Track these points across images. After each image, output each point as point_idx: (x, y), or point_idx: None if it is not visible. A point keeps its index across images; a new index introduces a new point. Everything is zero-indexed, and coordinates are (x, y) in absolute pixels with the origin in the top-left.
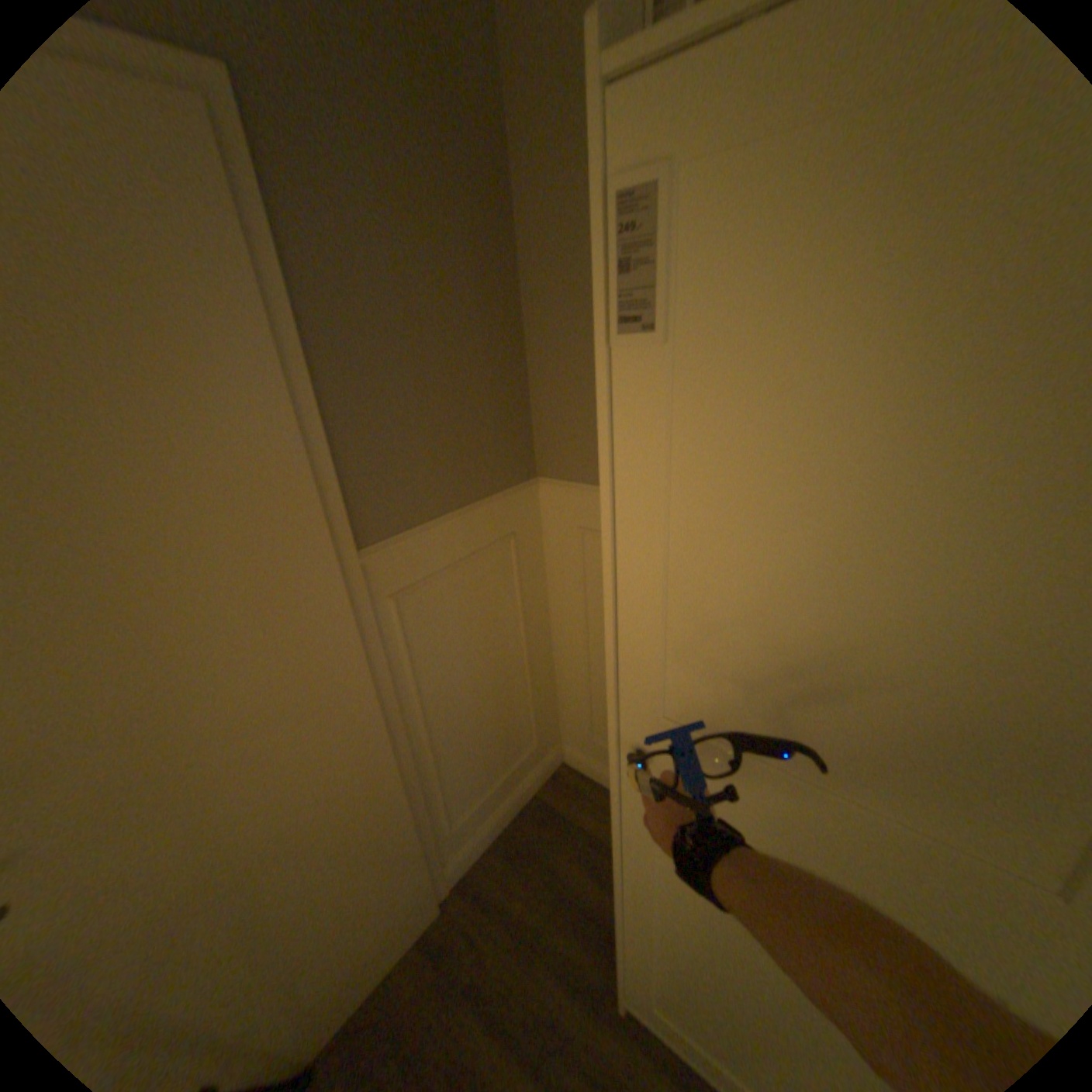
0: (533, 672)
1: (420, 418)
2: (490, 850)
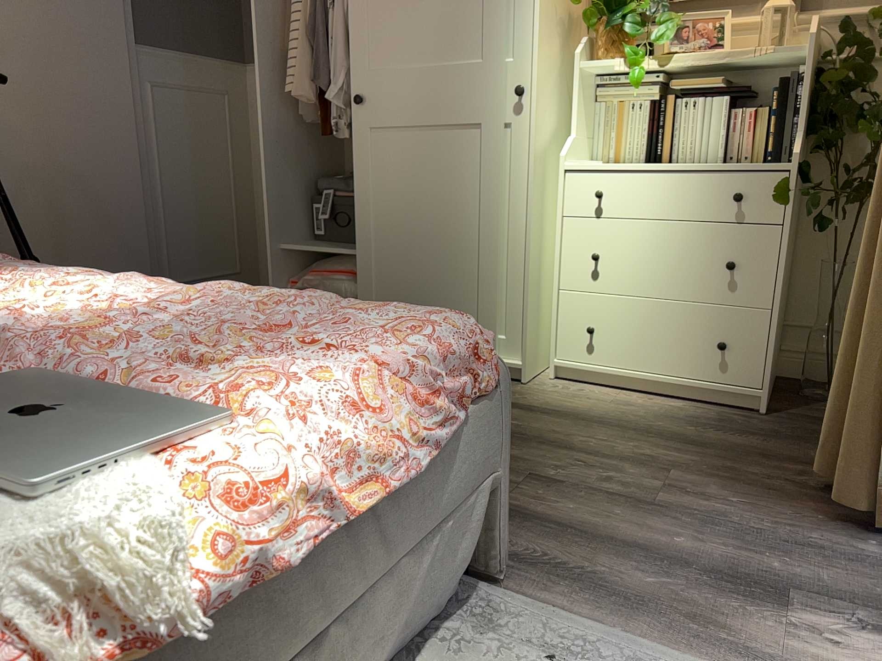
0: (240, 205)
1: None
2: None
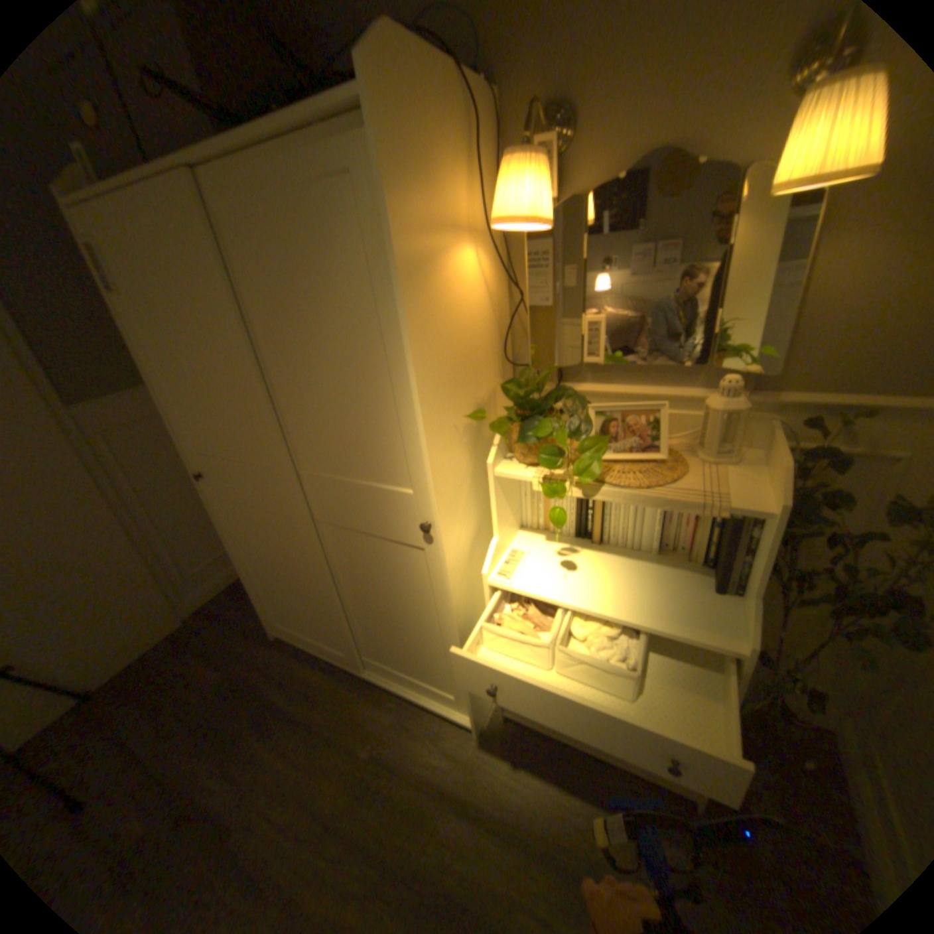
0: None
1: (95, 335)
2: (218, 594)
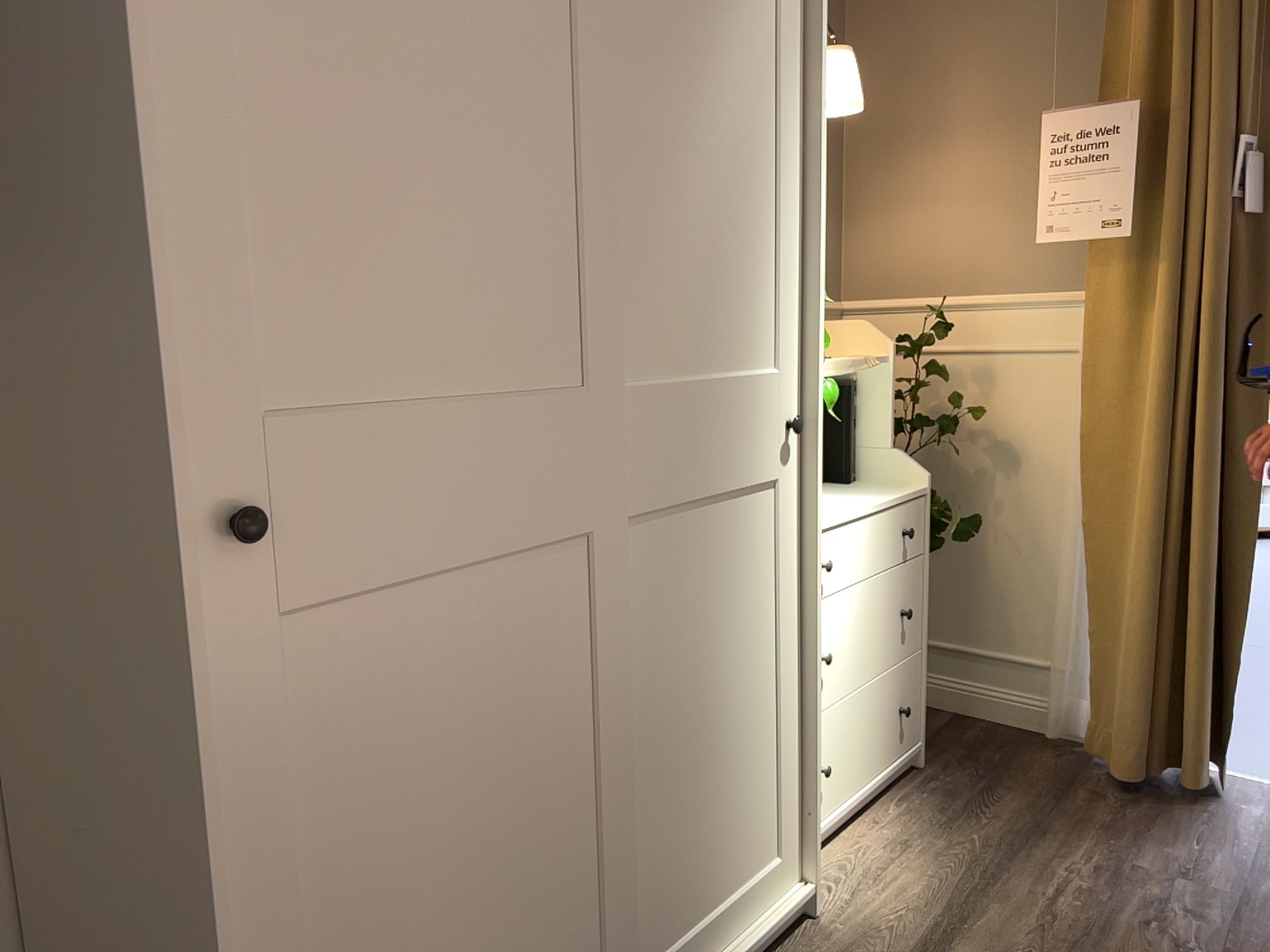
0: None
1: None
2: None
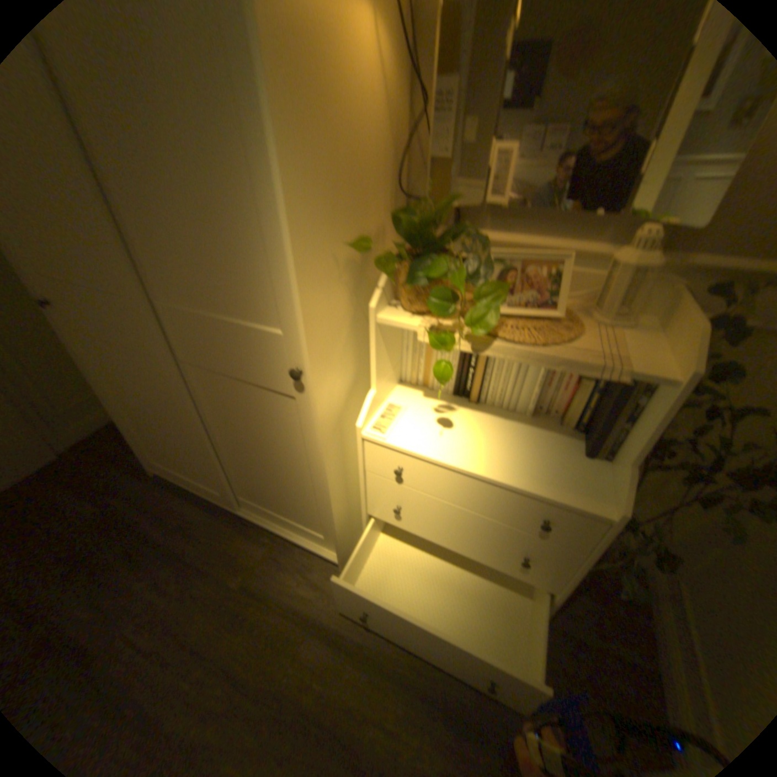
0: None
1: None
2: (97, 429)
